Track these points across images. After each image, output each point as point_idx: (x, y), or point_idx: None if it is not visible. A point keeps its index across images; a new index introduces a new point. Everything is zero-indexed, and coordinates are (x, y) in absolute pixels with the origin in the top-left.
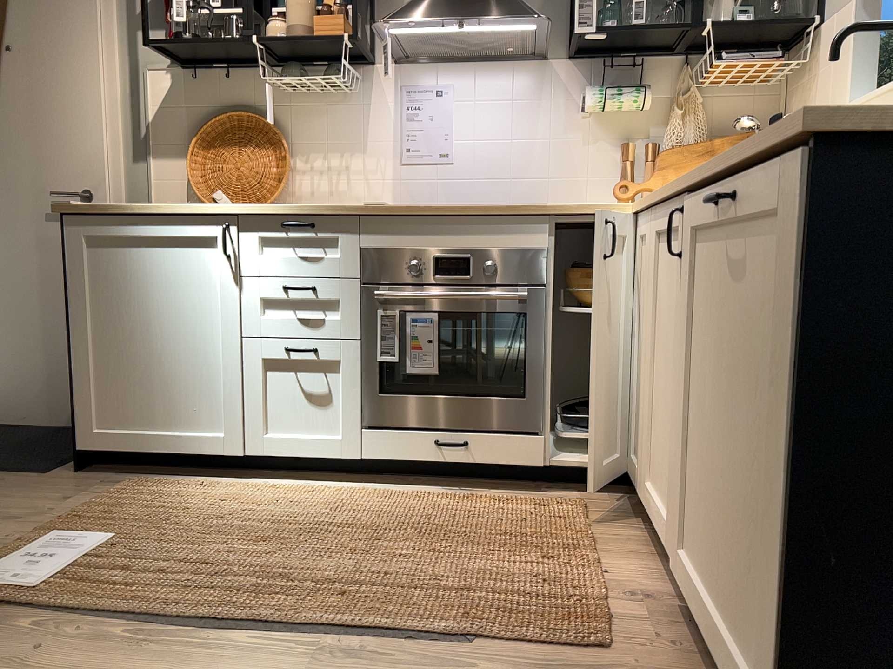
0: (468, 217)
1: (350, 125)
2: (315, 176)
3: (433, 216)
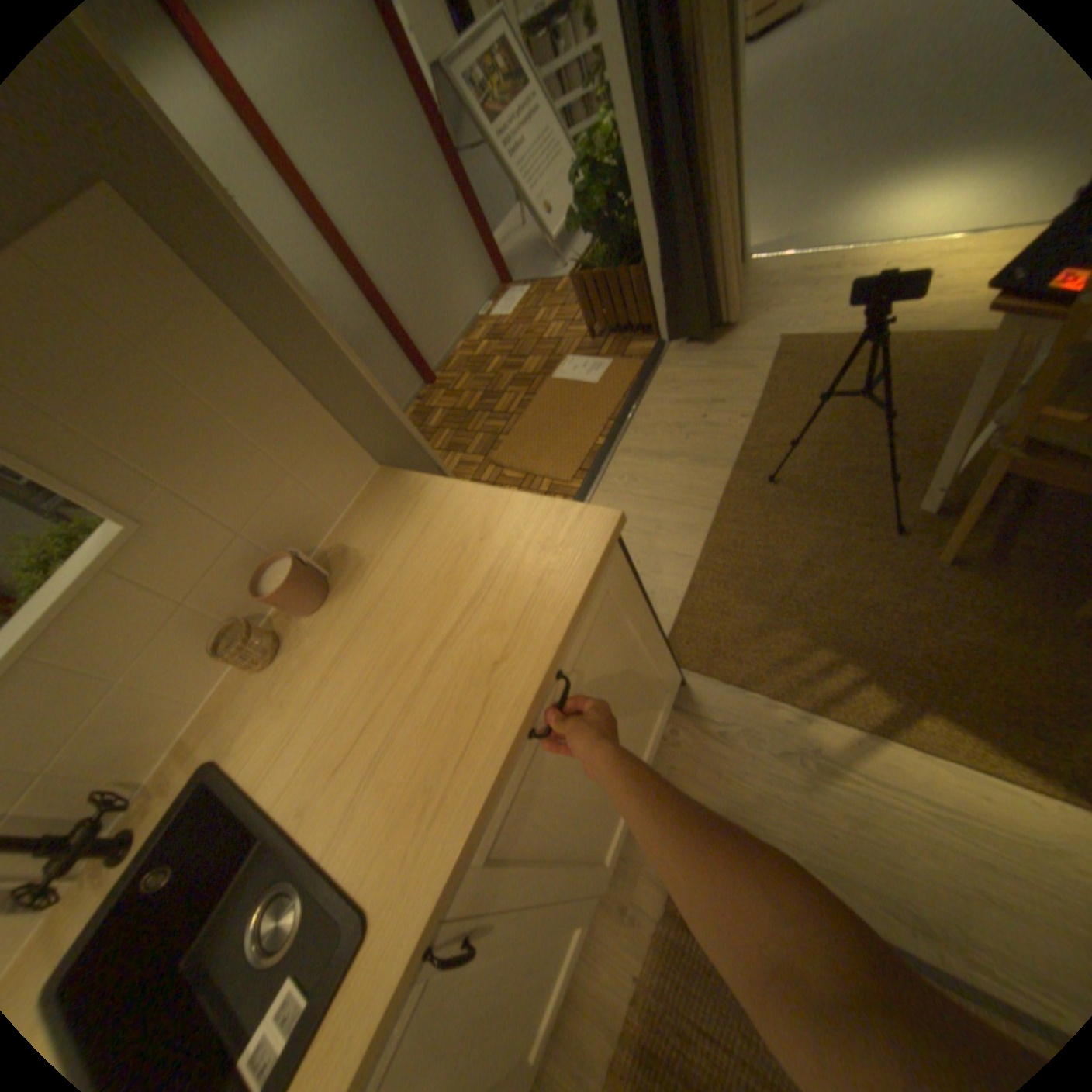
0: None
1: None
2: None
3: None
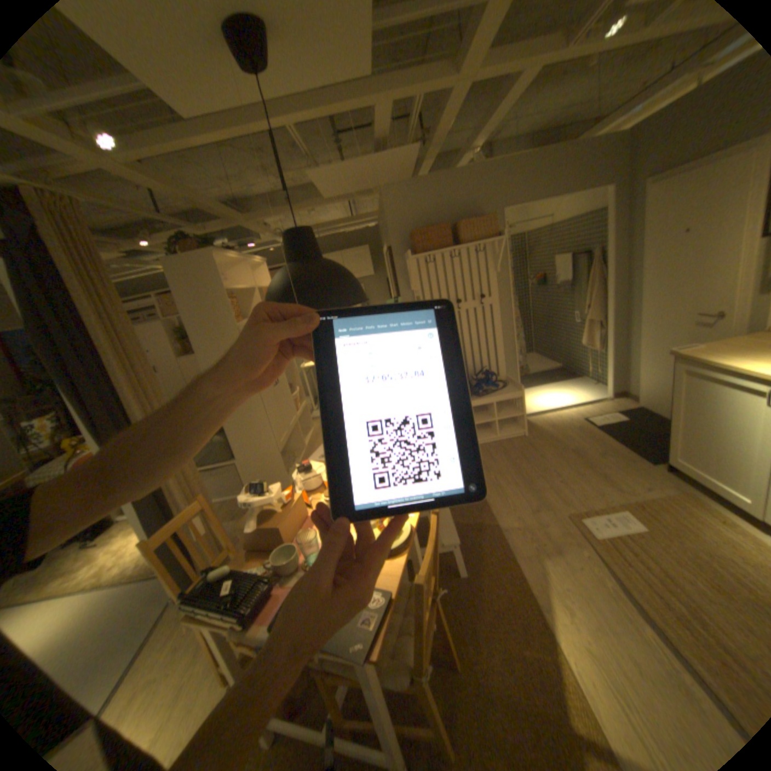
0: None
1: None
2: None
3: None
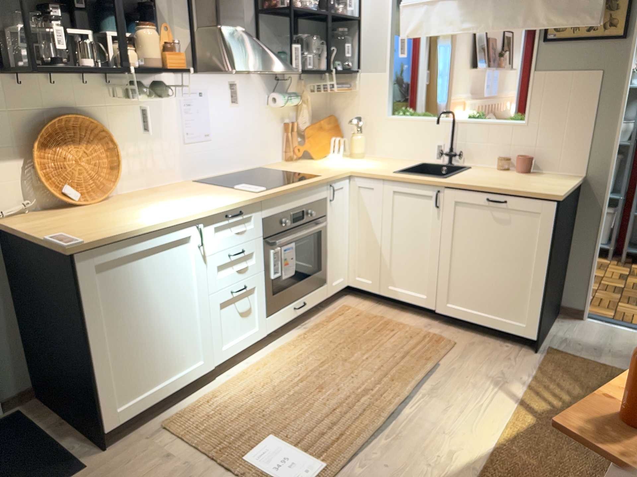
0: (303, 189)
1: (151, 119)
2: (131, 160)
3: (290, 192)
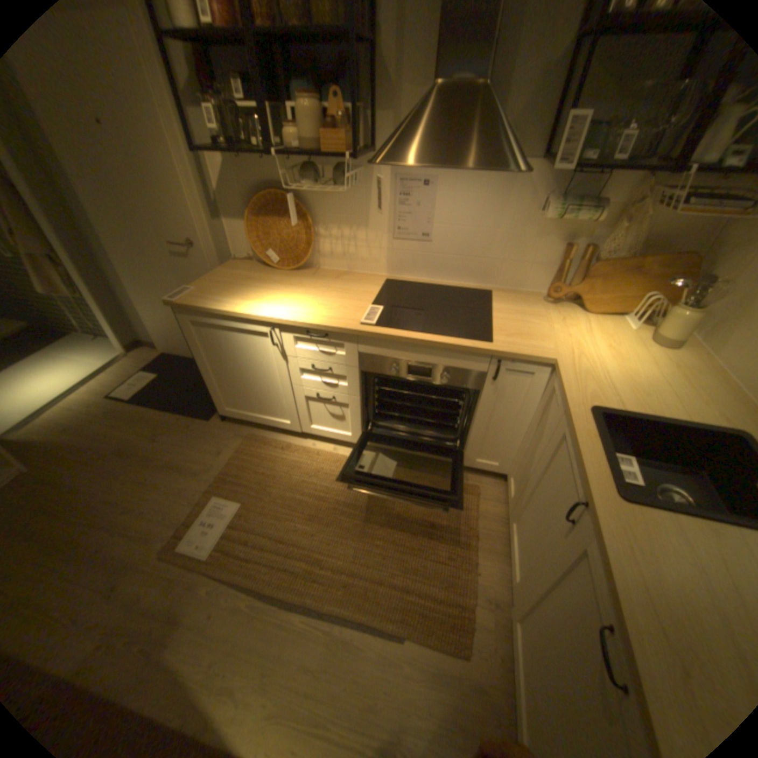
0: (432, 346)
1: (356, 204)
2: (333, 240)
3: (407, 342)
